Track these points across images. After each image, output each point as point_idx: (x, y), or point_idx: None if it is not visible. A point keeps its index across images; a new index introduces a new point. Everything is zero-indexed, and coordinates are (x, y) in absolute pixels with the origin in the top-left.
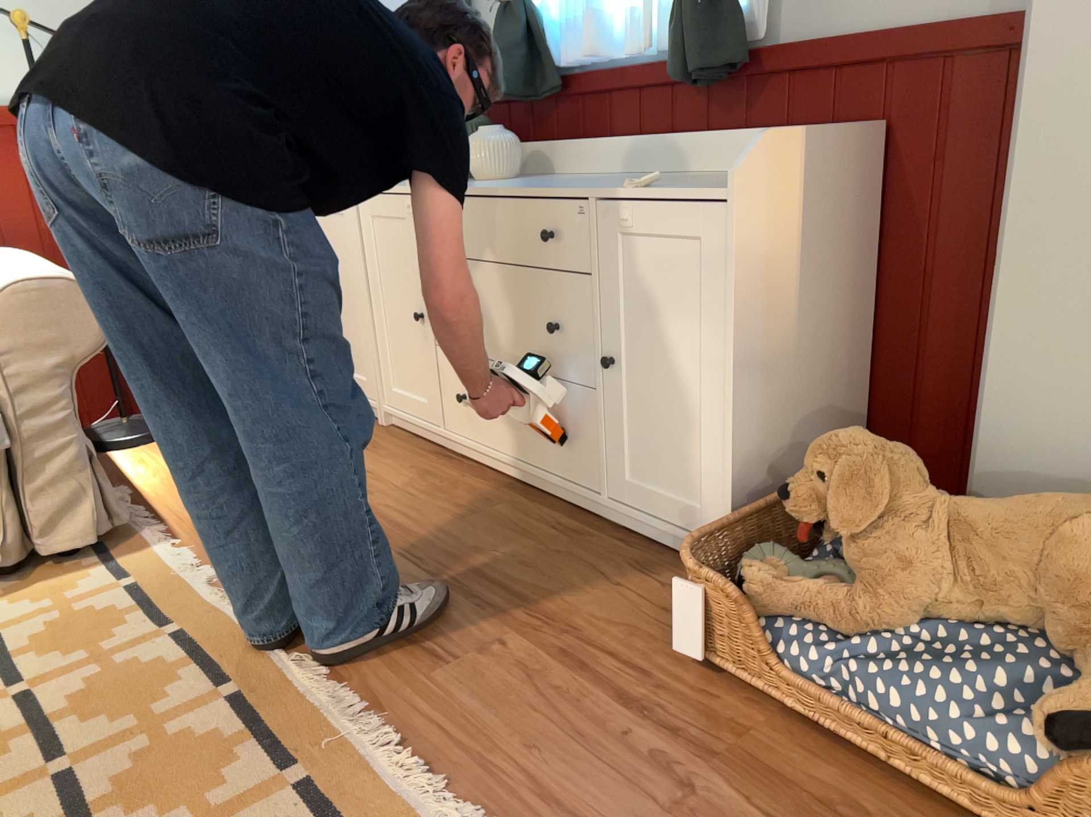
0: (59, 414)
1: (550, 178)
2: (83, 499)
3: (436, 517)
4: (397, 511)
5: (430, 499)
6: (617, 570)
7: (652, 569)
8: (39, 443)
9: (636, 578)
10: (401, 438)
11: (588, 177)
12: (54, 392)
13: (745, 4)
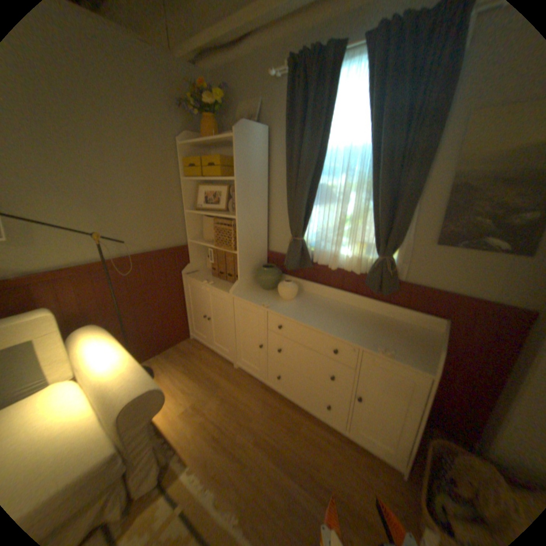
0: (143, 443)
1: (307, 296)
2: (151, 470)
3: (283, 437)
4: (267, 435)
5: (275, 423)
6: (365, 474)
7: (376, 472)
8: (135, 459)
9: (374, 480)
10: (246, 377)
11: (325, 301)
12: (141, 436)
13: (397, 265)
